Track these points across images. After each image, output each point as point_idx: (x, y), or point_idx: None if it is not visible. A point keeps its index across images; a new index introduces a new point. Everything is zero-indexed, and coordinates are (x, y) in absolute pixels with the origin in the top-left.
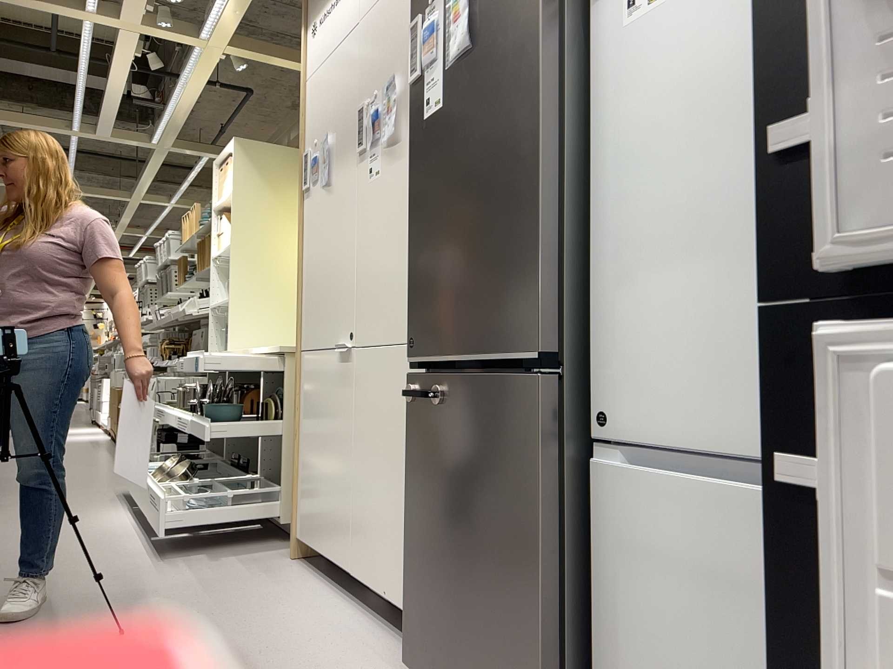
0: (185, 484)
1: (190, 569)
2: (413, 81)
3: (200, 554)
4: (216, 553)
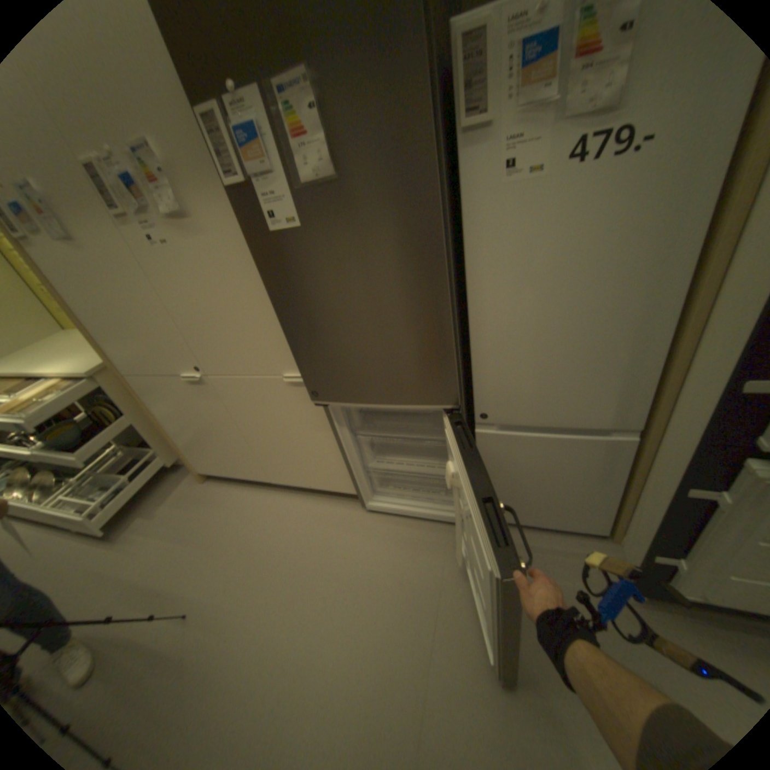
0: (69, 489)
1: (146, 535)
2: (230, 181)
3: (134, 519)
4: (145, 510)
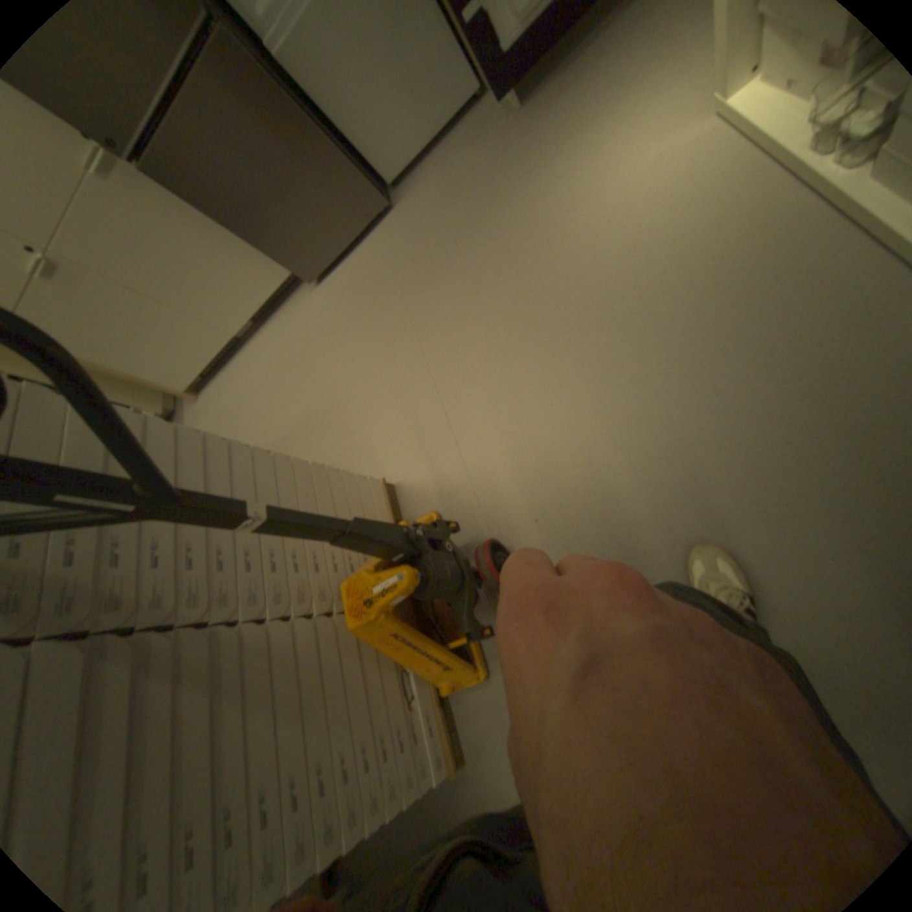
0: None
1: None
2: None
3: None
4: None
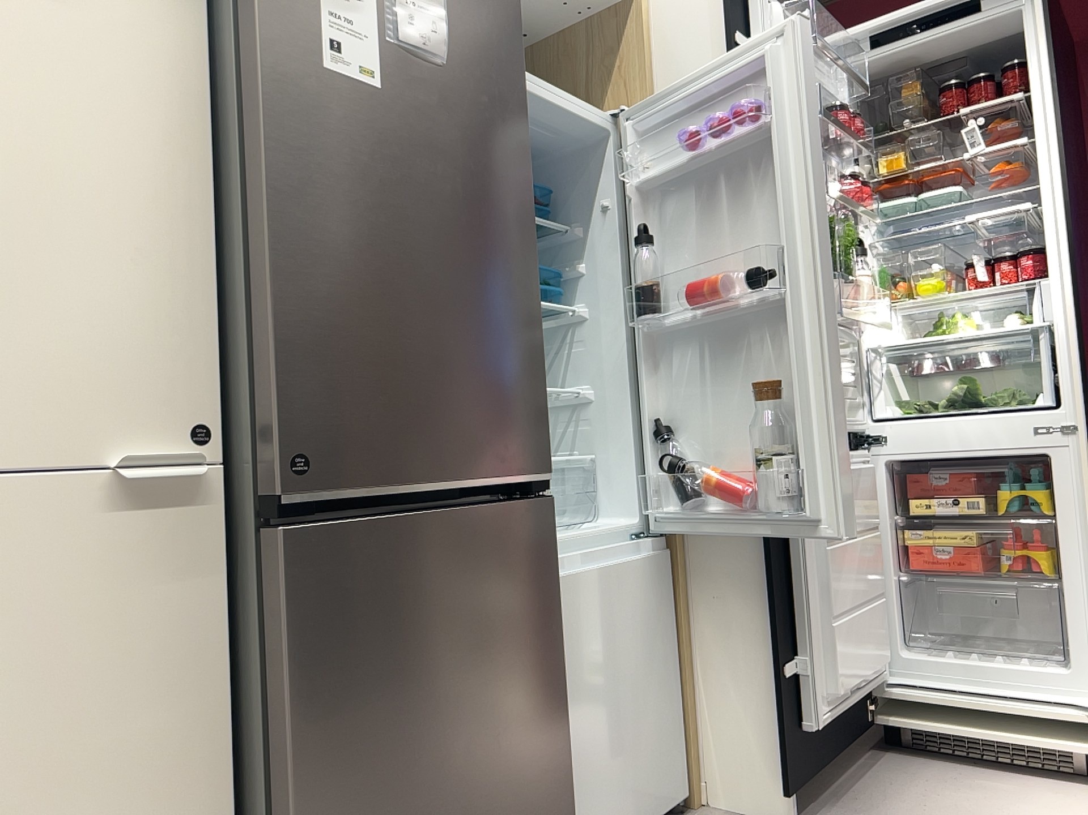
0: None
1: None
2: None
3: None
4: None
